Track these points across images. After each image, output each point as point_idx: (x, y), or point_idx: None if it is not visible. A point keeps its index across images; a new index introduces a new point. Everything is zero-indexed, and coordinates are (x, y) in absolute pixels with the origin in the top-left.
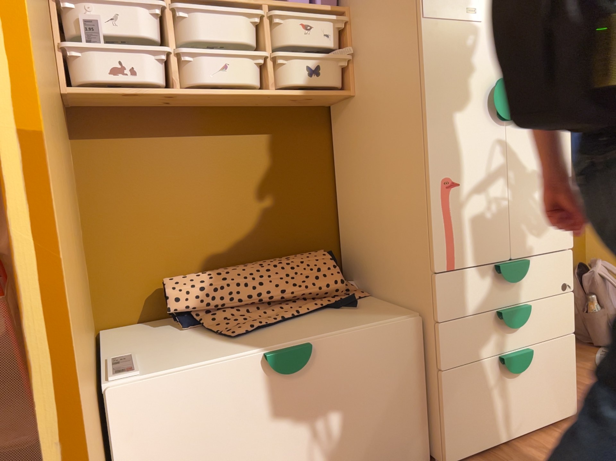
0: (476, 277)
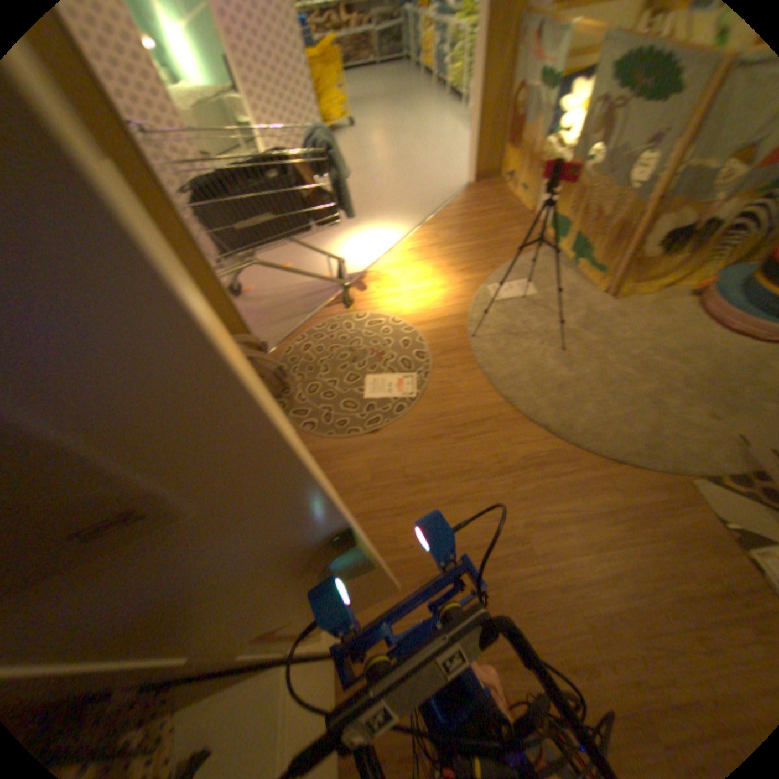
0: (292, 583)
